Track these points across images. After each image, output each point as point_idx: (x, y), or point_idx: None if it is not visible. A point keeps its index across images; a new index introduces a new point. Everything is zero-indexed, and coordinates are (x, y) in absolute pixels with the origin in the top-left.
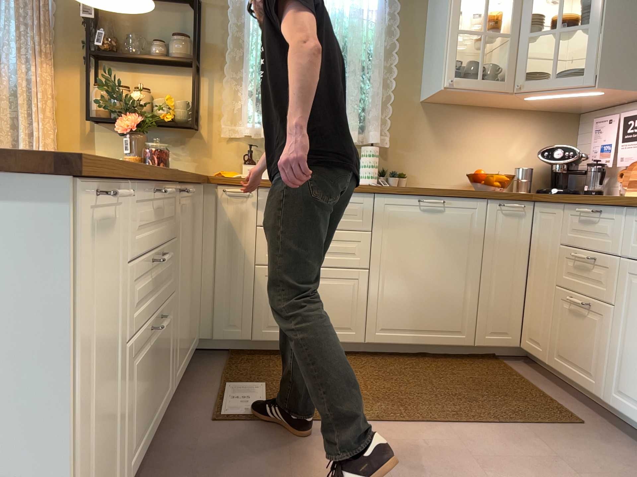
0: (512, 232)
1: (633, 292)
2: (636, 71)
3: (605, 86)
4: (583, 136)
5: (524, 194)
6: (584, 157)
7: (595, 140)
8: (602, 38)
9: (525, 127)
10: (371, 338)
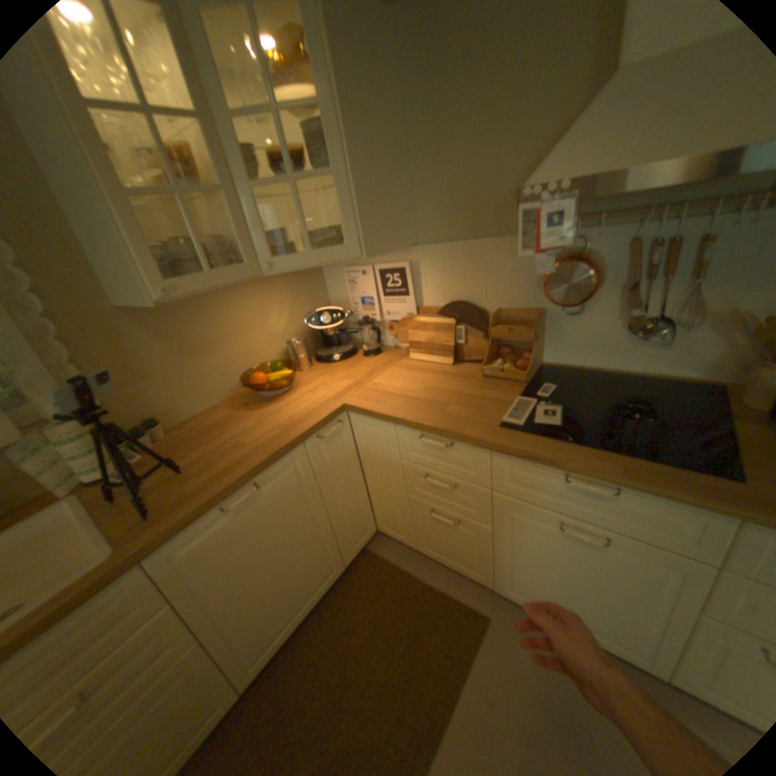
0: (338, 452)
1: (516, 523)
2: (390, 227)
3: (372, 255)
4: (330, 281)
5: (335, 409)
6: (349, 313)
7: (351, 292)
8: (352, 190)
9: (273, 290)
10: (246, 684)
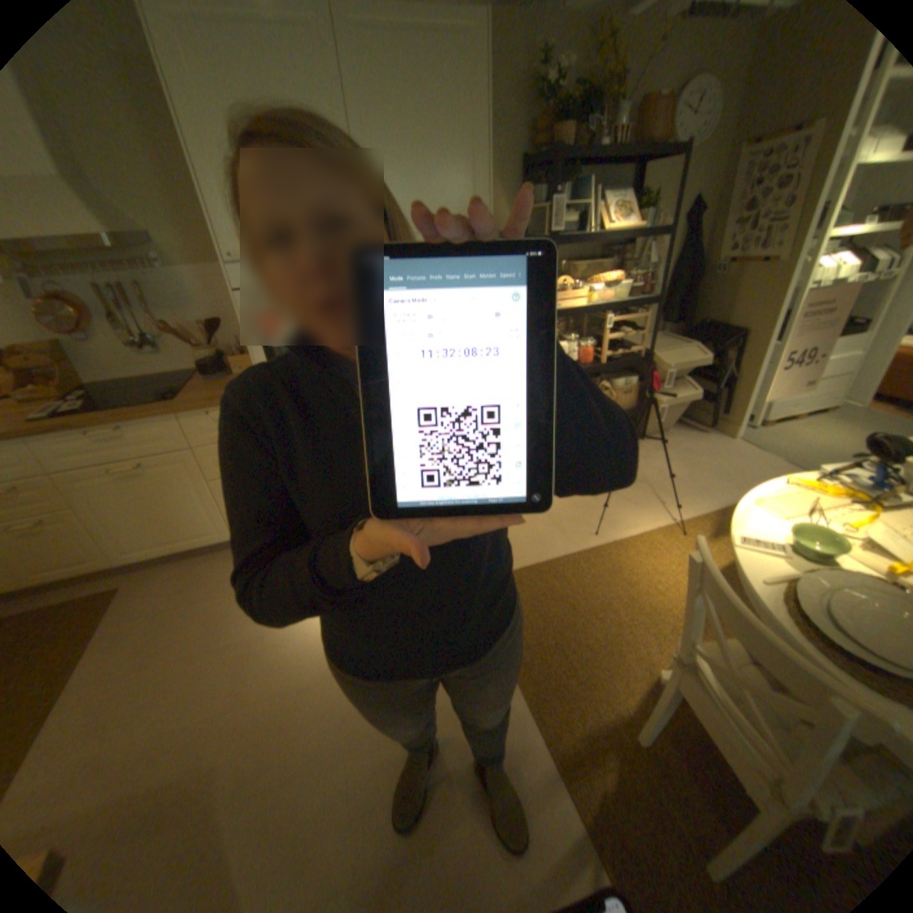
0: None
1: (81, 493)
2: None
3: None
4: None
5: None
6: None
7: None
8: None
9: None
10: None
